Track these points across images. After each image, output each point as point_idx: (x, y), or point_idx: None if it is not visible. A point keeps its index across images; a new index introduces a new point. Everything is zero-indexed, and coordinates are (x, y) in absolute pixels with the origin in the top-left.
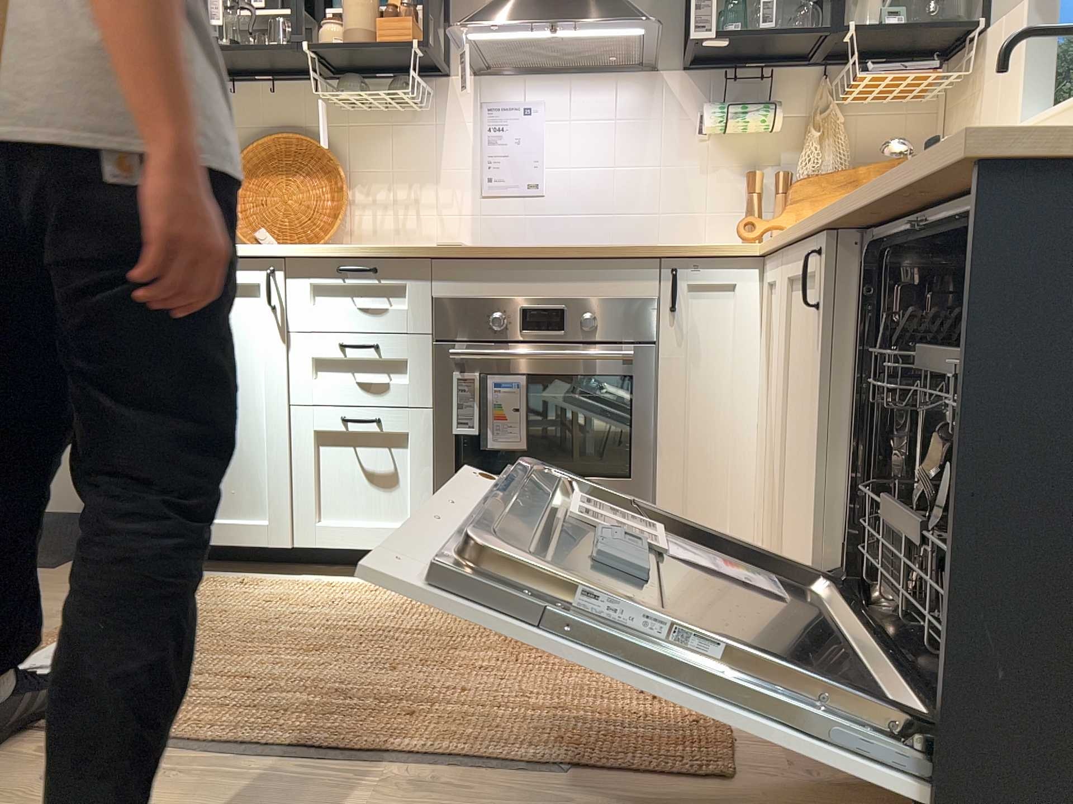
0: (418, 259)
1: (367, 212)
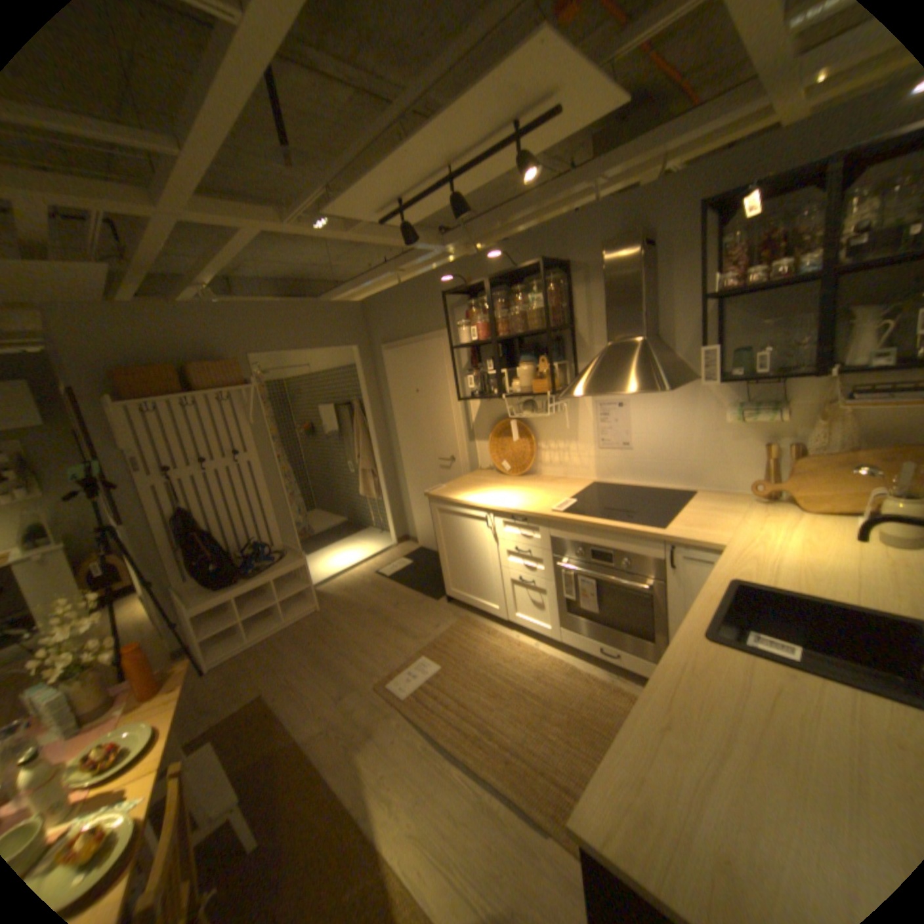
0: (541, 518)
1: (546, 452)
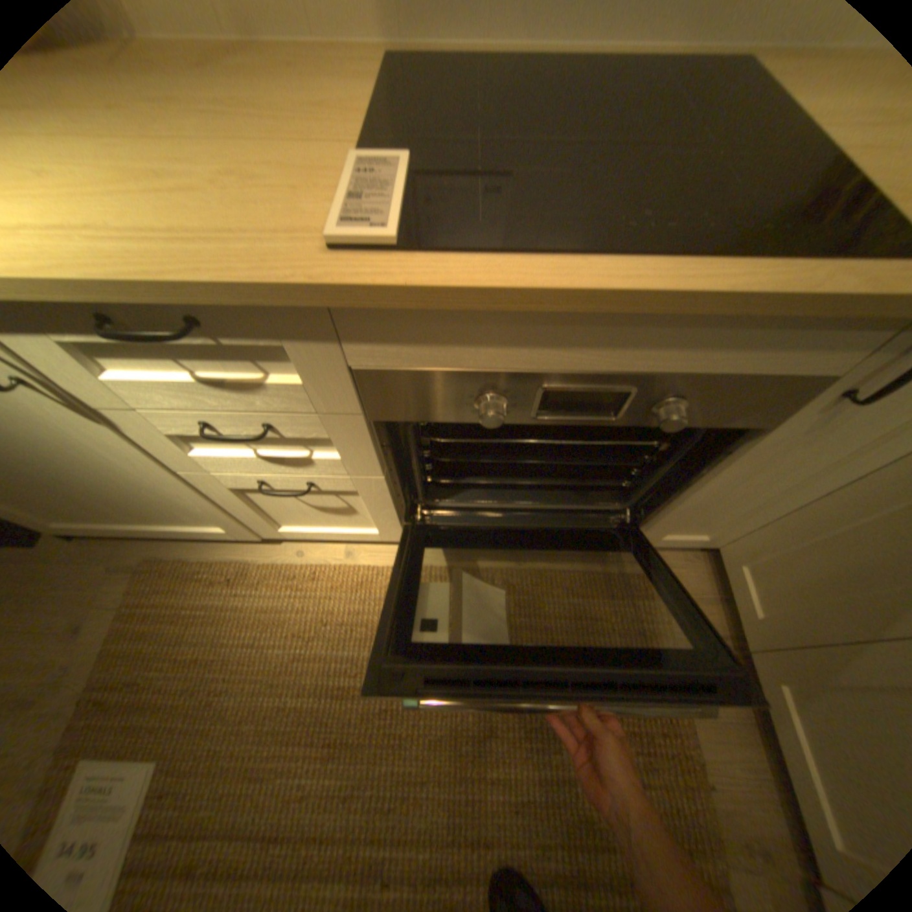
0: (291, 301)
1: None
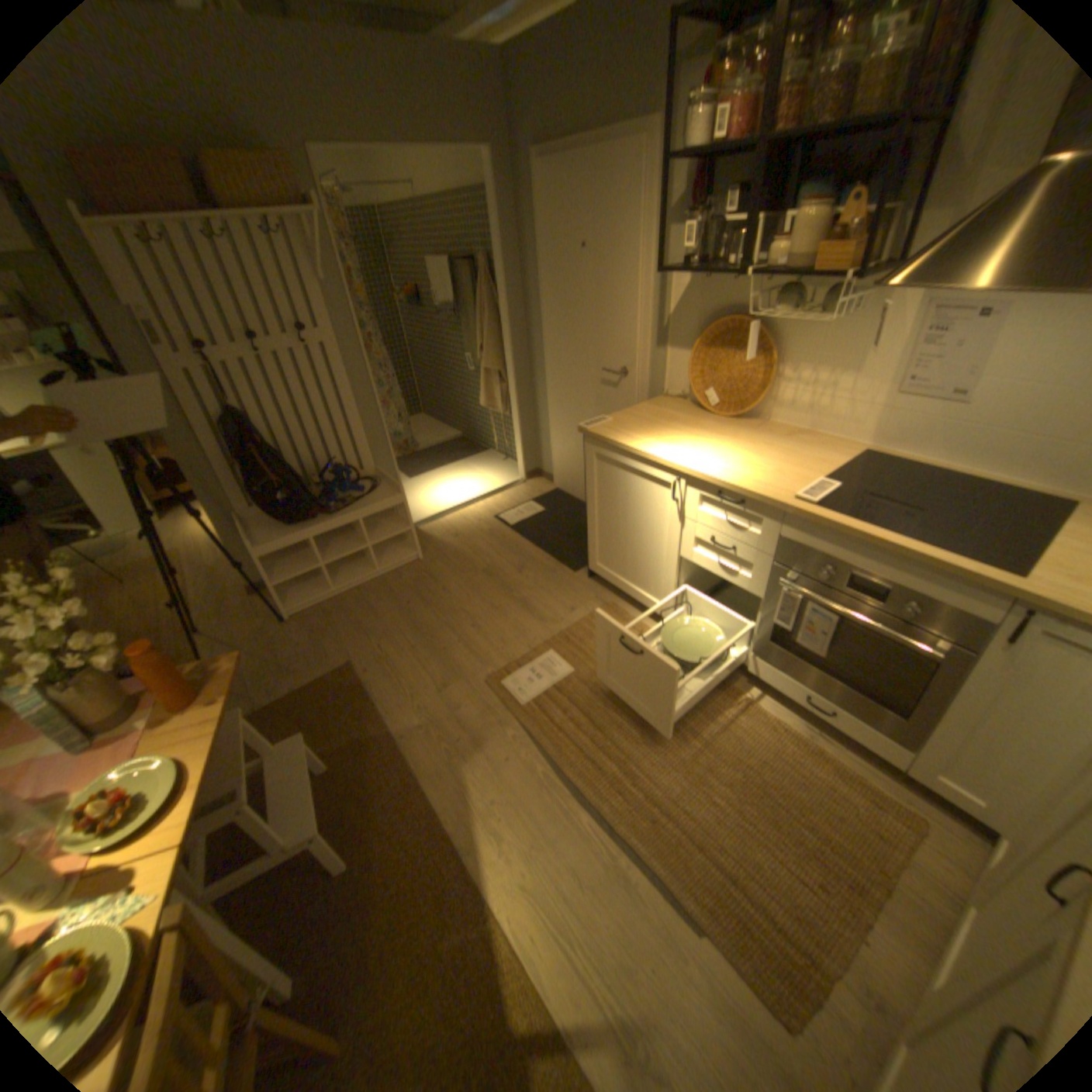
0: (774, 507)
1: (791, 384)
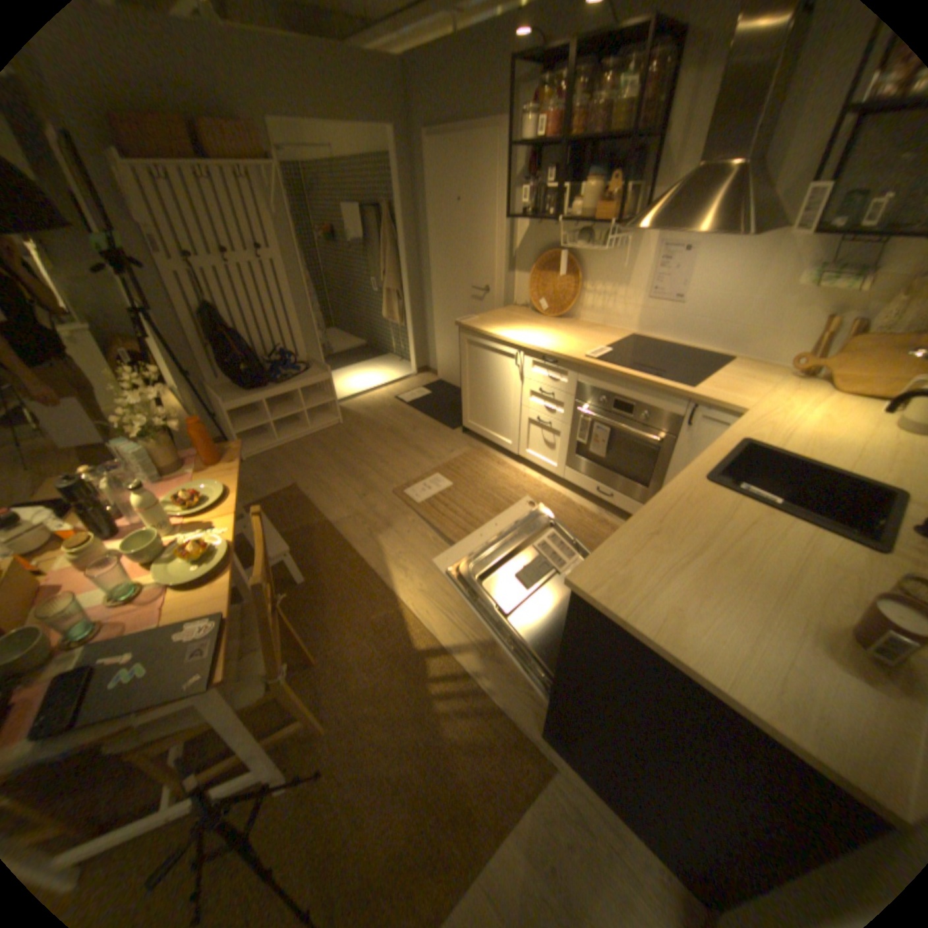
0: (573, 363)
1: (590, 295)
